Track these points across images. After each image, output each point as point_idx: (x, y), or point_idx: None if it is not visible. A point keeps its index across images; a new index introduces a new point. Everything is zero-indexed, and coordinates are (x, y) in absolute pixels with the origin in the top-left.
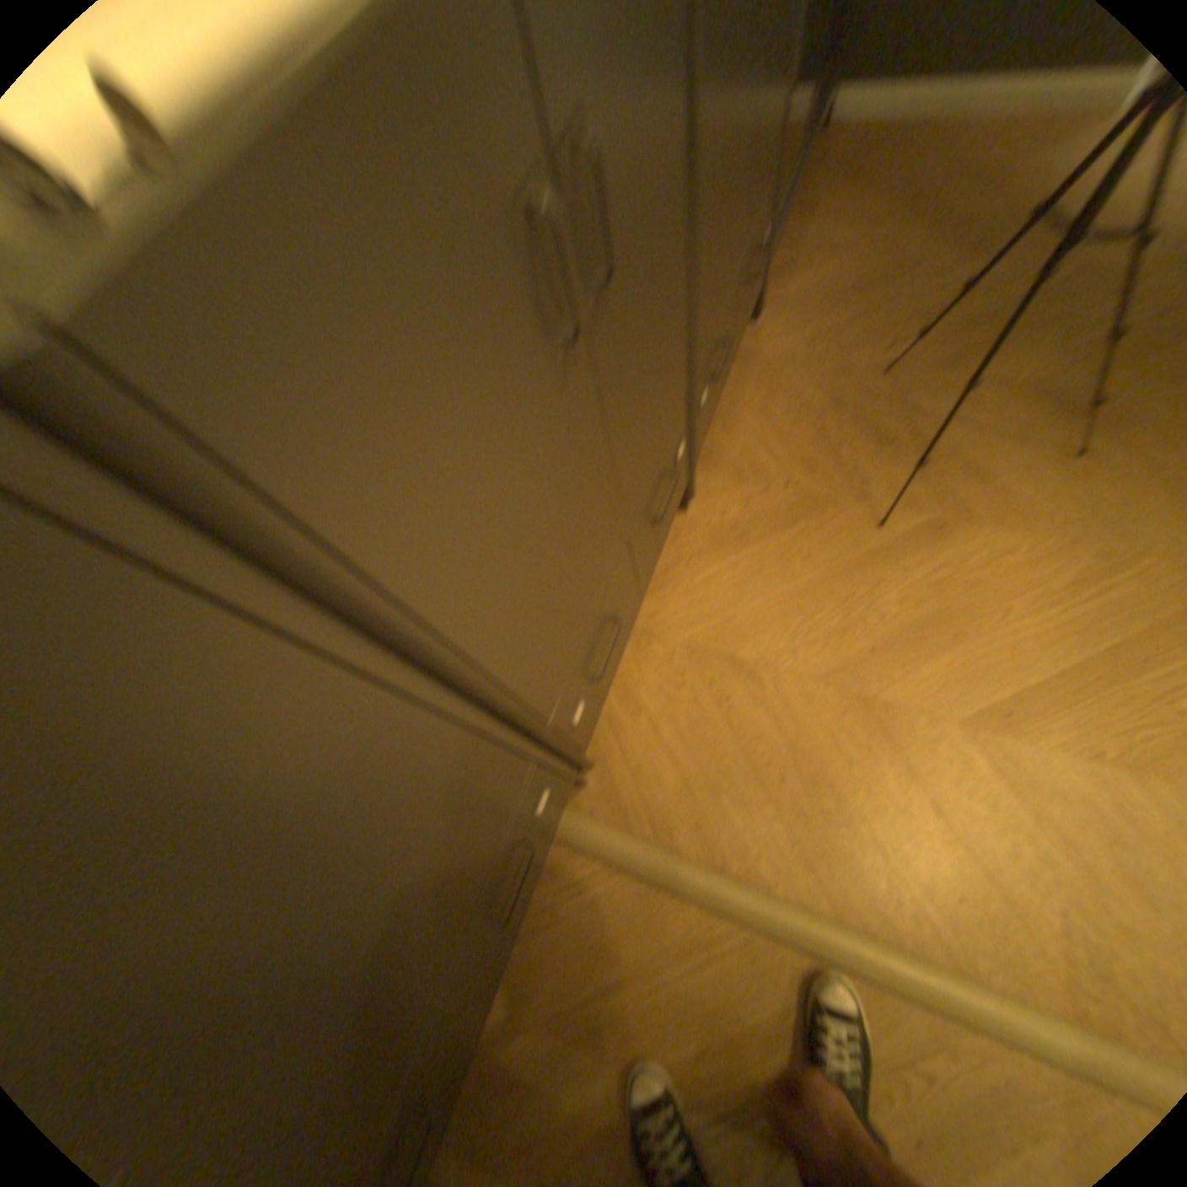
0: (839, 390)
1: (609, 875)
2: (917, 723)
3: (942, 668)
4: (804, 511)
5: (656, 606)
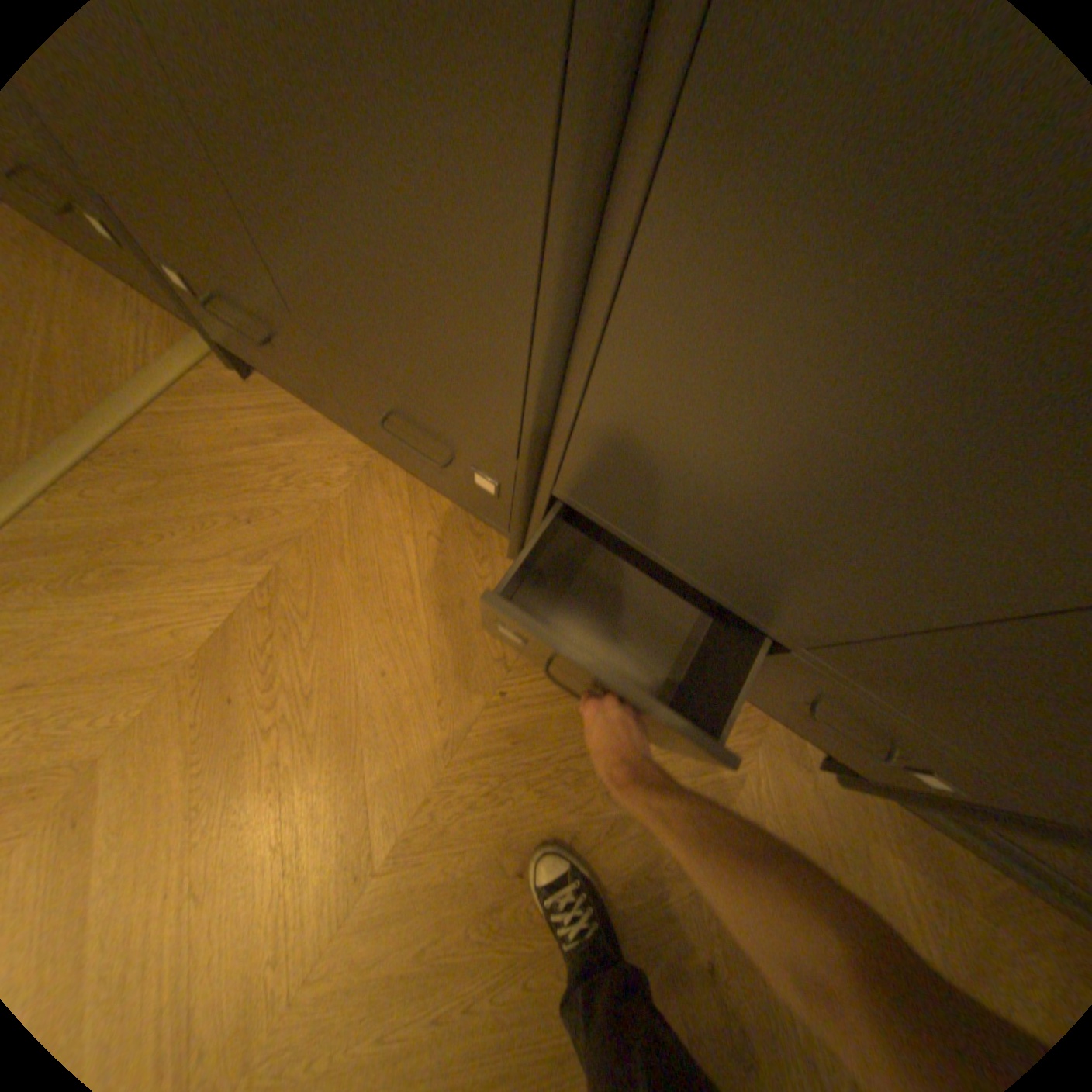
0: (641, 839)
1: (135, 367)
2: (121, 710)
3: (166, 773)
4: (449, 699)
5: (389, 485)
